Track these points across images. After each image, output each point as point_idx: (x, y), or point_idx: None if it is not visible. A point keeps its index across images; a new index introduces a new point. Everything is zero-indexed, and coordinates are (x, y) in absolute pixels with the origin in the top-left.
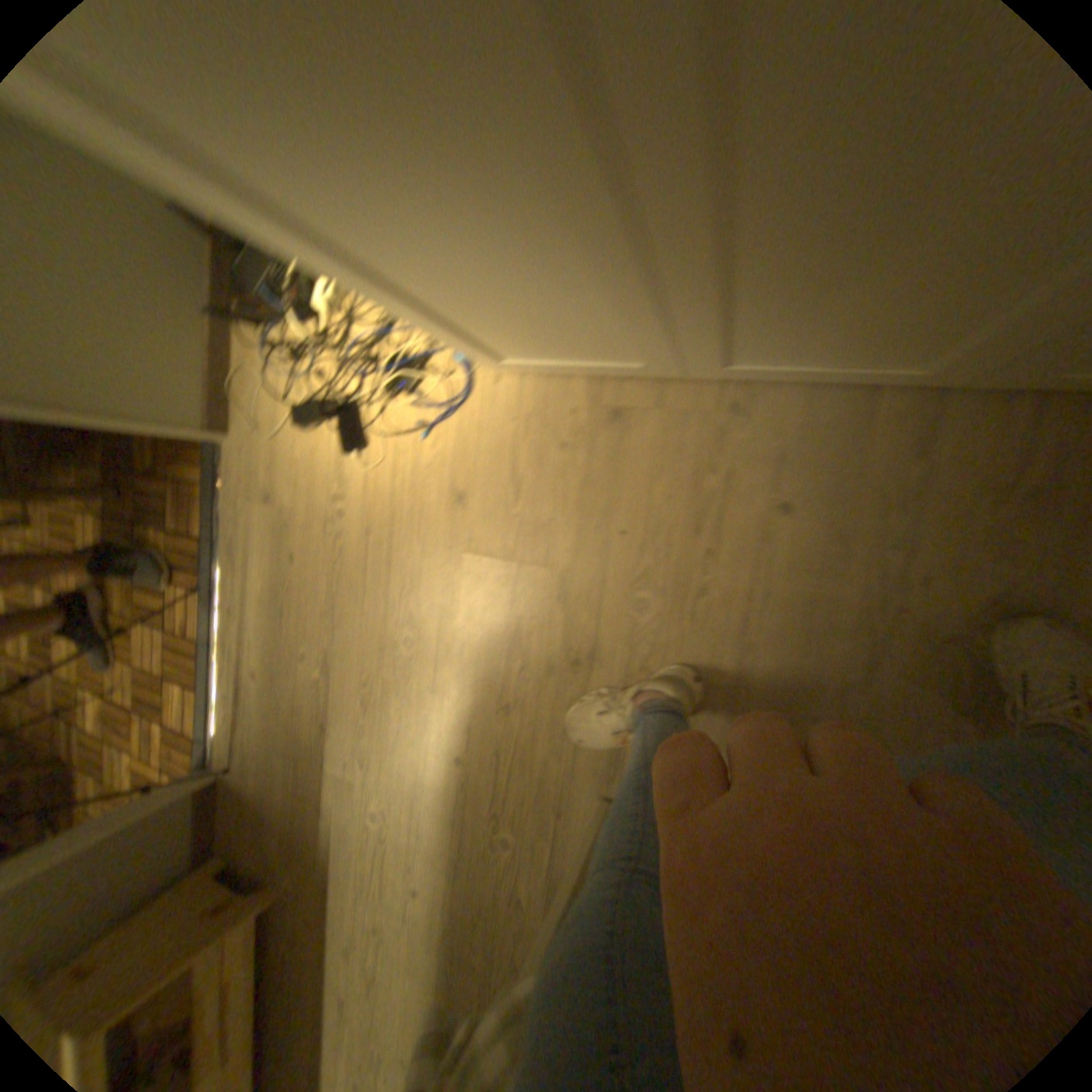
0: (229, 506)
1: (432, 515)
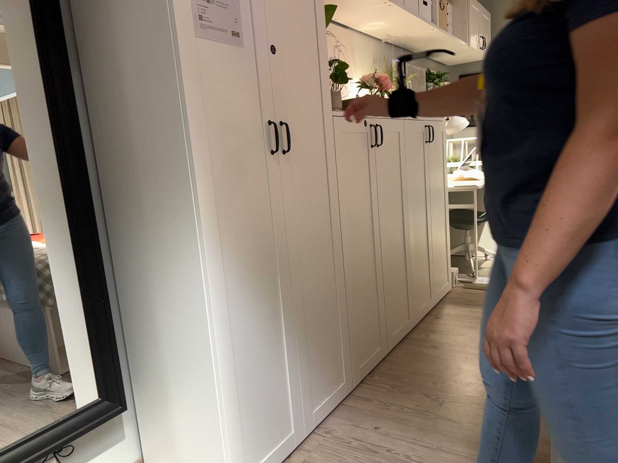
0: None
1: None
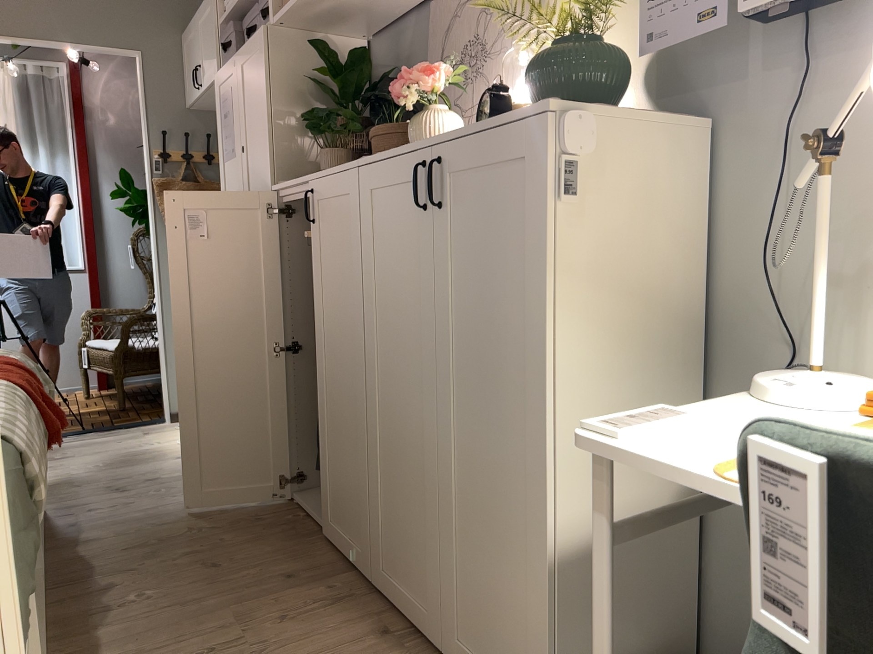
0: (135, 428)
1: (166, 456)
